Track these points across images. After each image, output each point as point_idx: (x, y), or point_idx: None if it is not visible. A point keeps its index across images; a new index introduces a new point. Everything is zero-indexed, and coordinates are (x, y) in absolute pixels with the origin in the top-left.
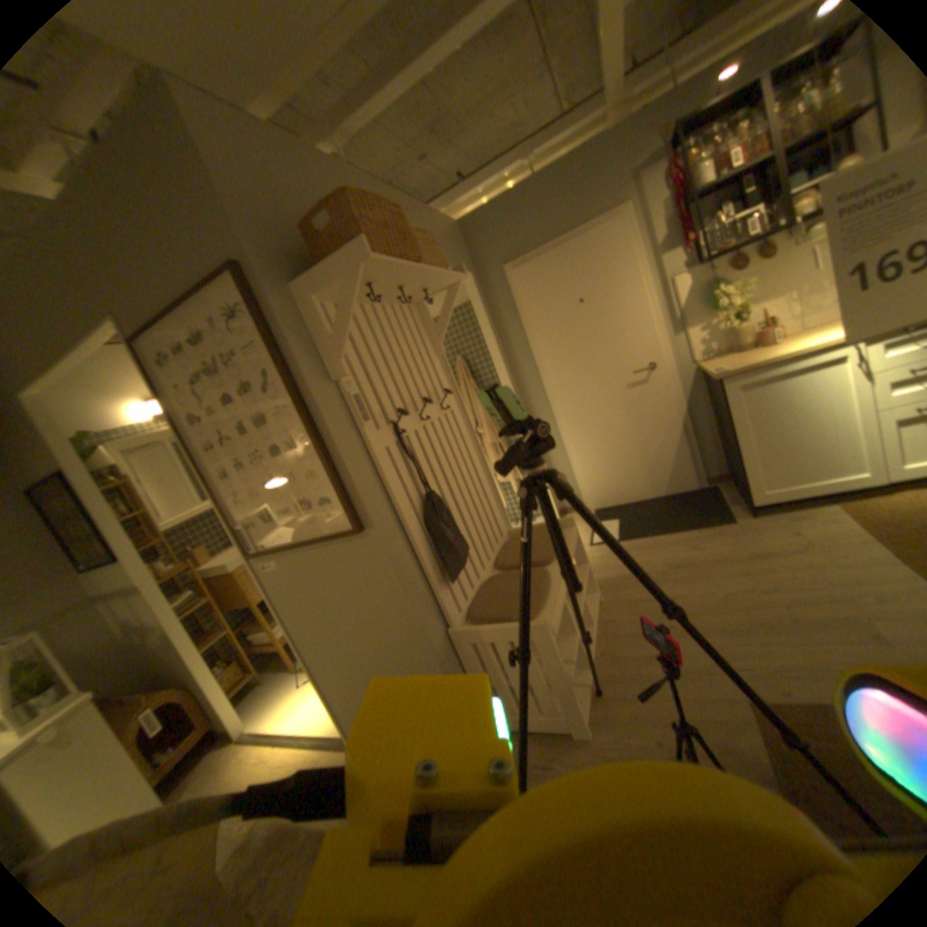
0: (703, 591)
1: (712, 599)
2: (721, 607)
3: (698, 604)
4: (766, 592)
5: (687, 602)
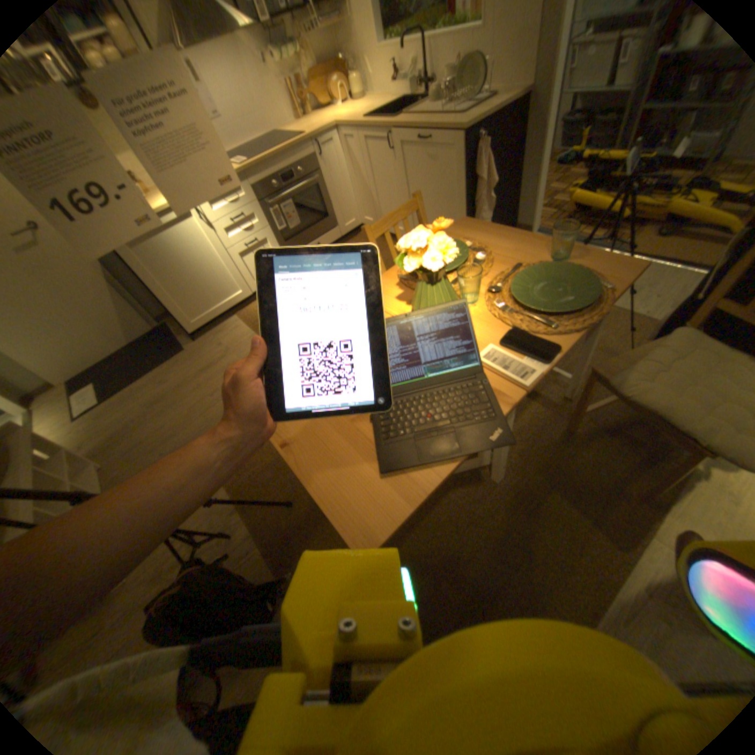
0: (174, 412)
1: (181, 414)
2: (188, 417)
3: (173, 423)
4: (211, 392)
5: (166, 426)
